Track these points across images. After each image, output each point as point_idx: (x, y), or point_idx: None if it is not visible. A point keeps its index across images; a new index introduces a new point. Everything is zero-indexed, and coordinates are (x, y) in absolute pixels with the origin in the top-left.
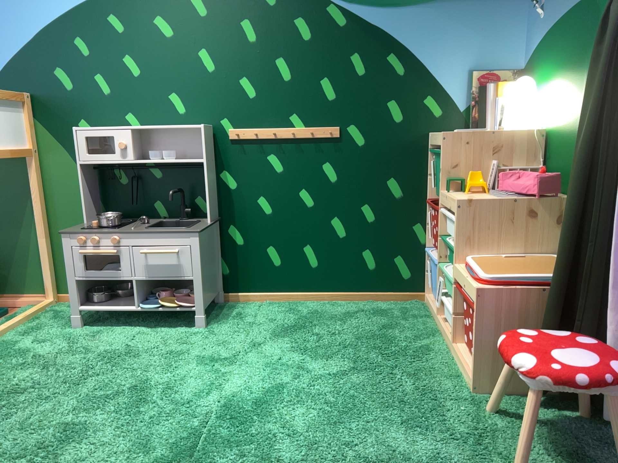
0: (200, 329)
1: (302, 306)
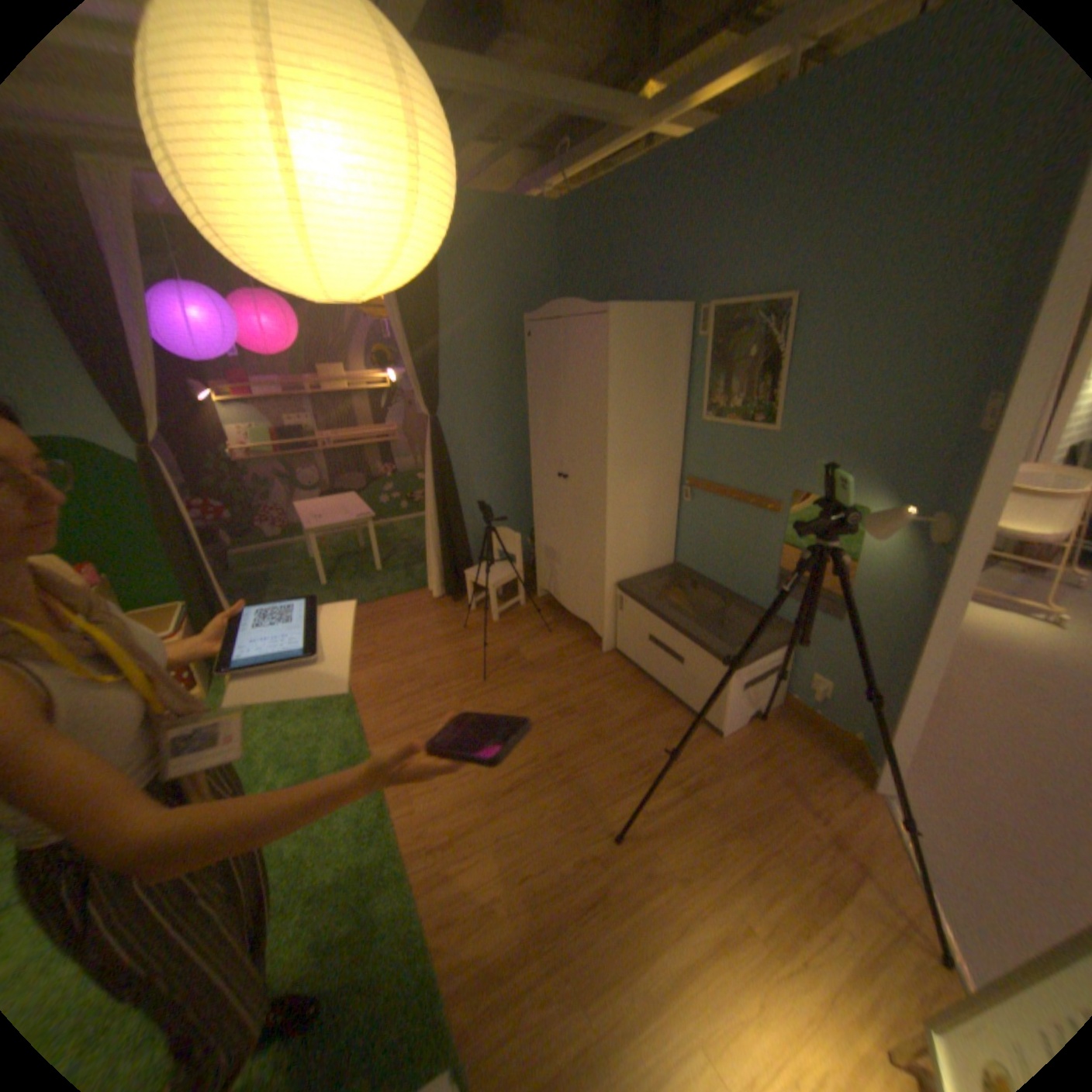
0: None
1: None
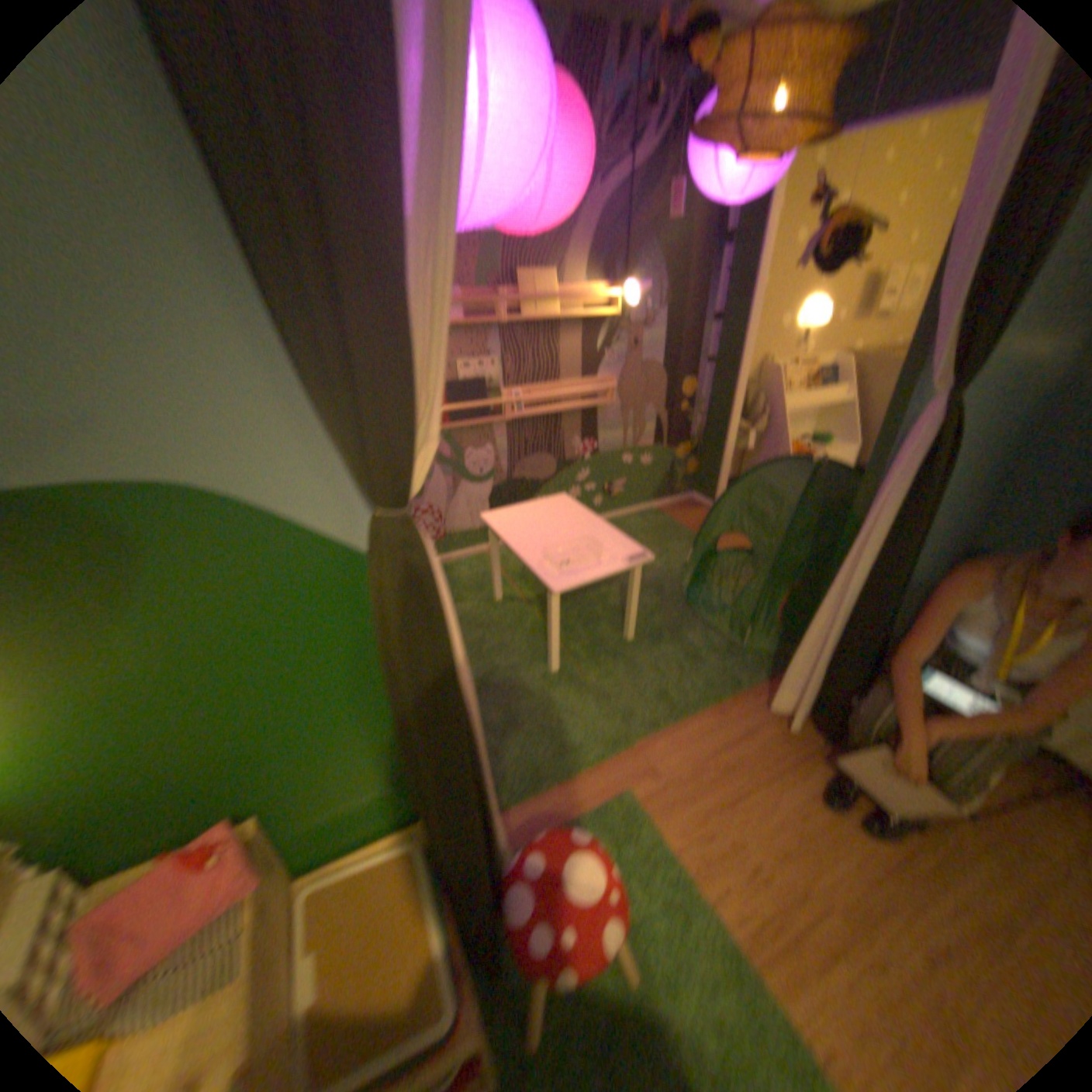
0: None
1: None
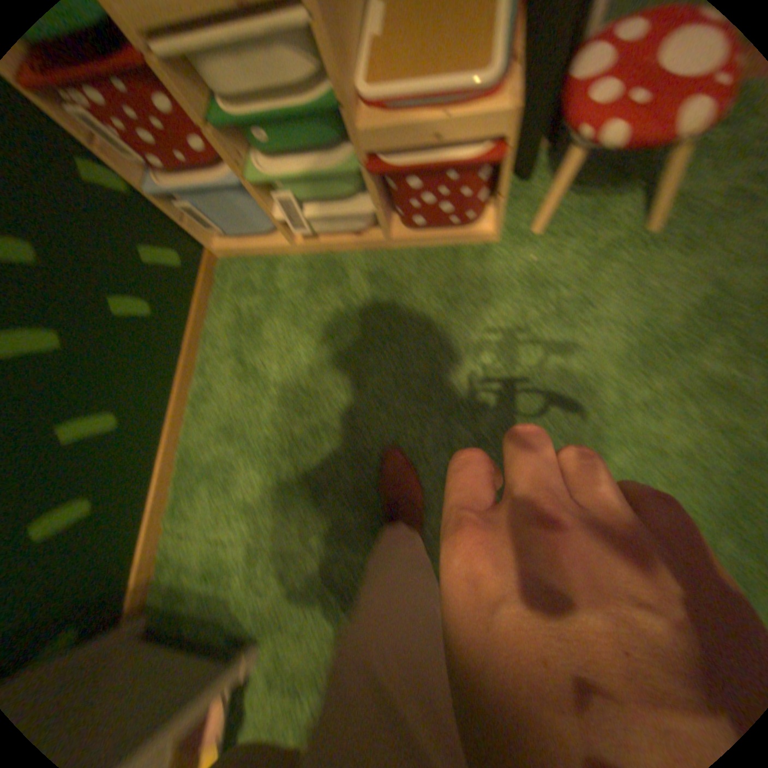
0: (256, 656)
1: (193, 452)
